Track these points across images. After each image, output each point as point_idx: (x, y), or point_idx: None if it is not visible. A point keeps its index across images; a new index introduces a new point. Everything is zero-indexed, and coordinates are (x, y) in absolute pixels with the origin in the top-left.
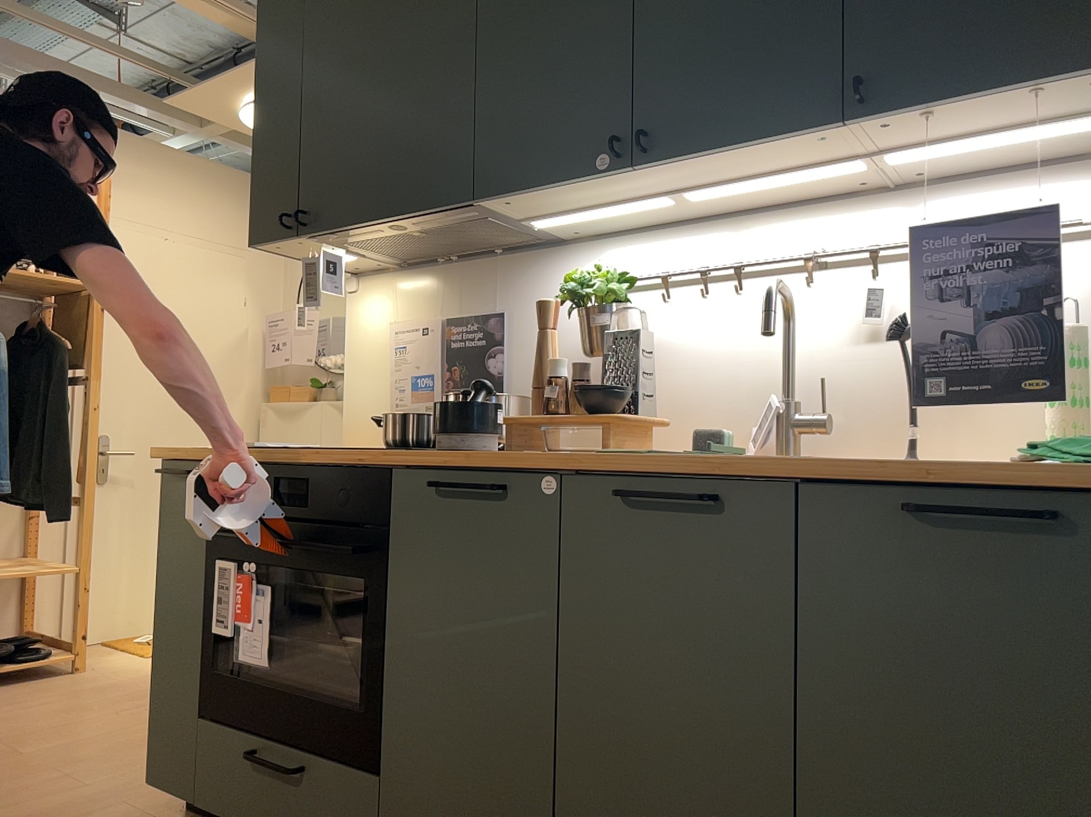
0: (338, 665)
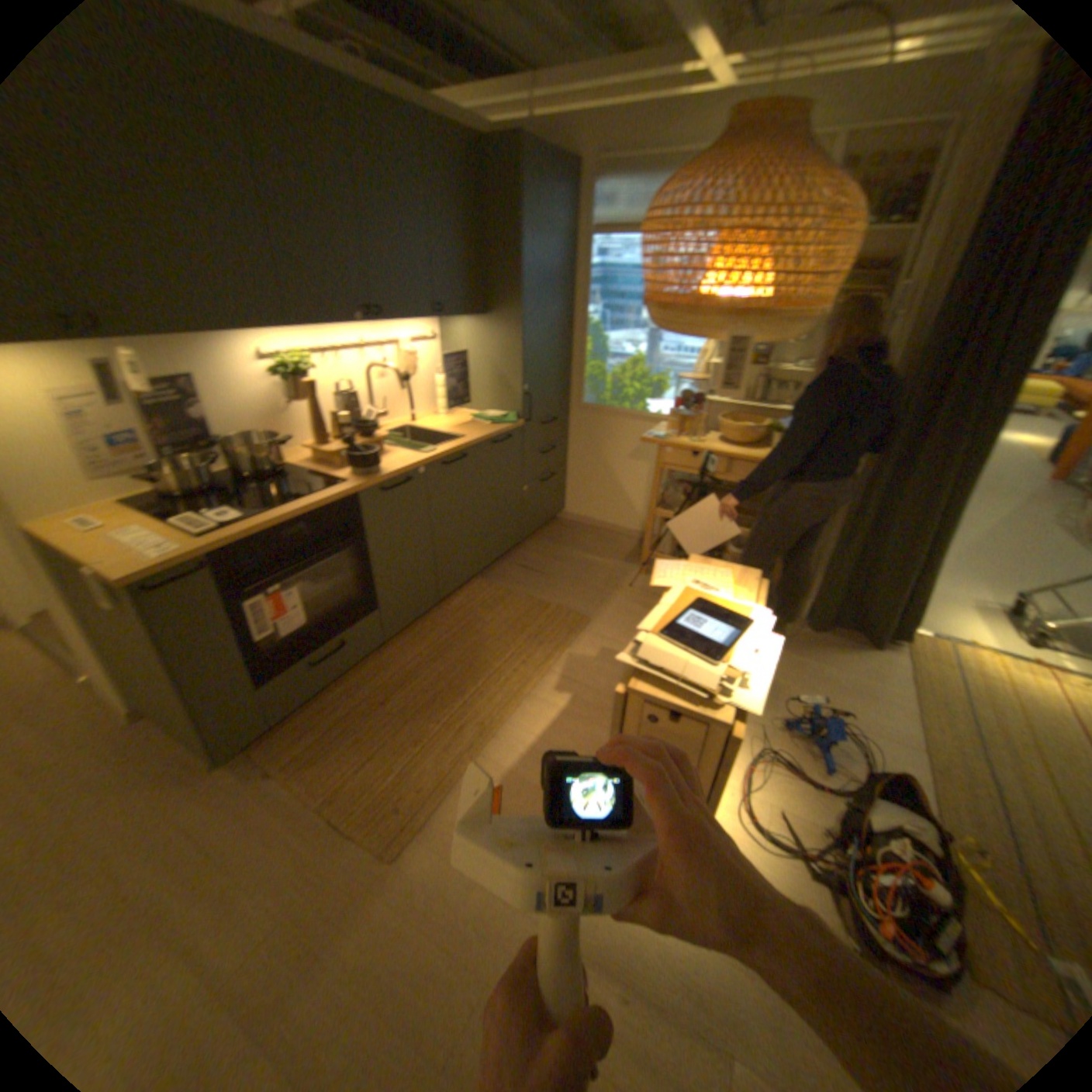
0: (331, 594)
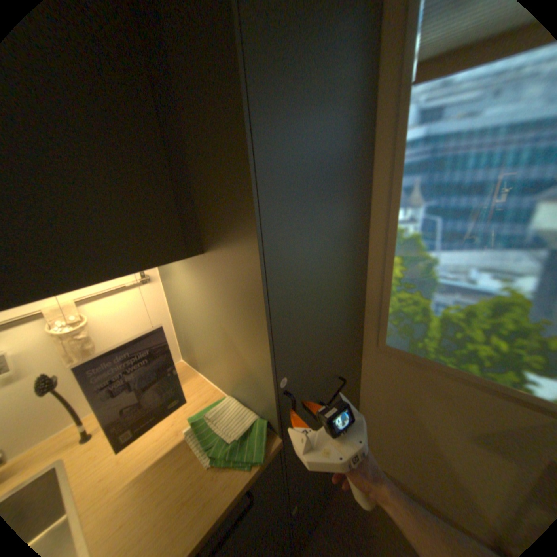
0: None
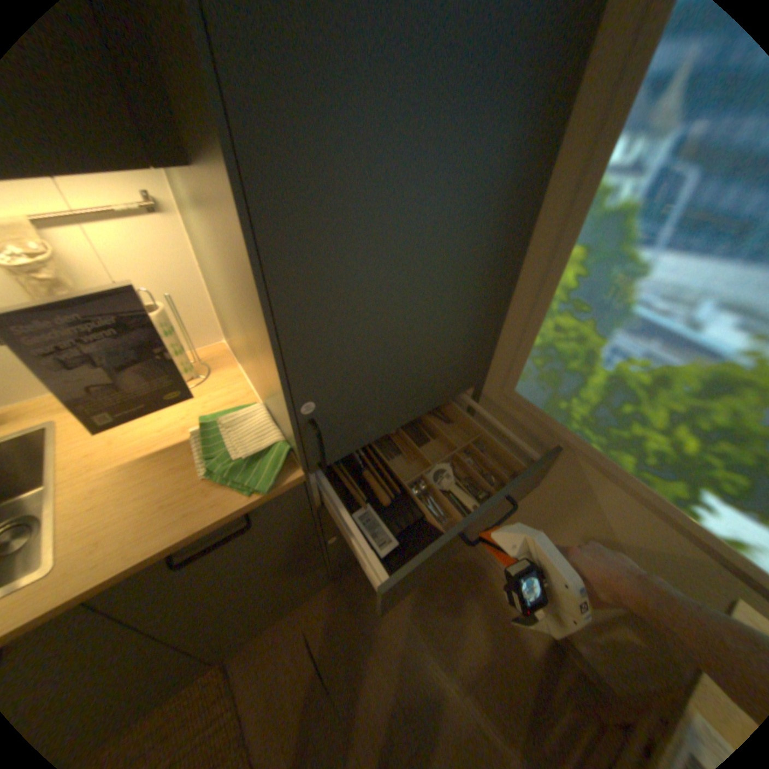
0: None
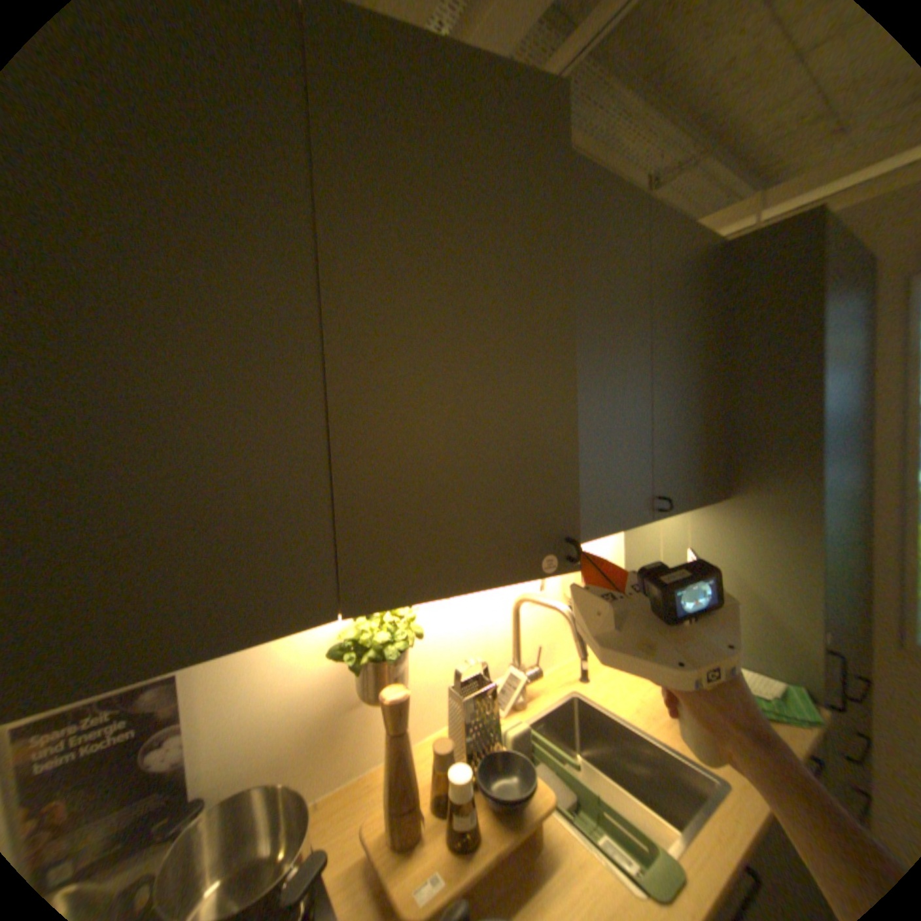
0: None
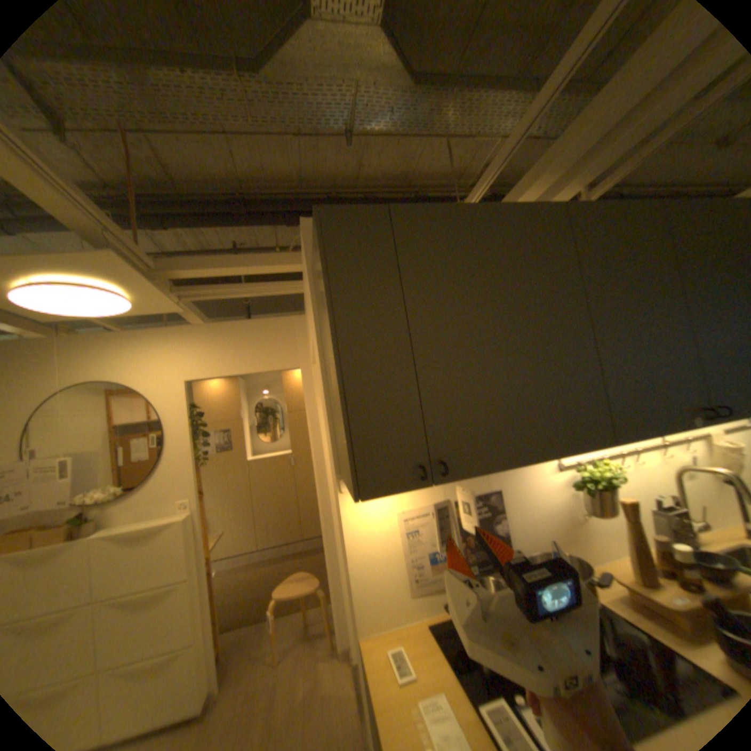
0: None
